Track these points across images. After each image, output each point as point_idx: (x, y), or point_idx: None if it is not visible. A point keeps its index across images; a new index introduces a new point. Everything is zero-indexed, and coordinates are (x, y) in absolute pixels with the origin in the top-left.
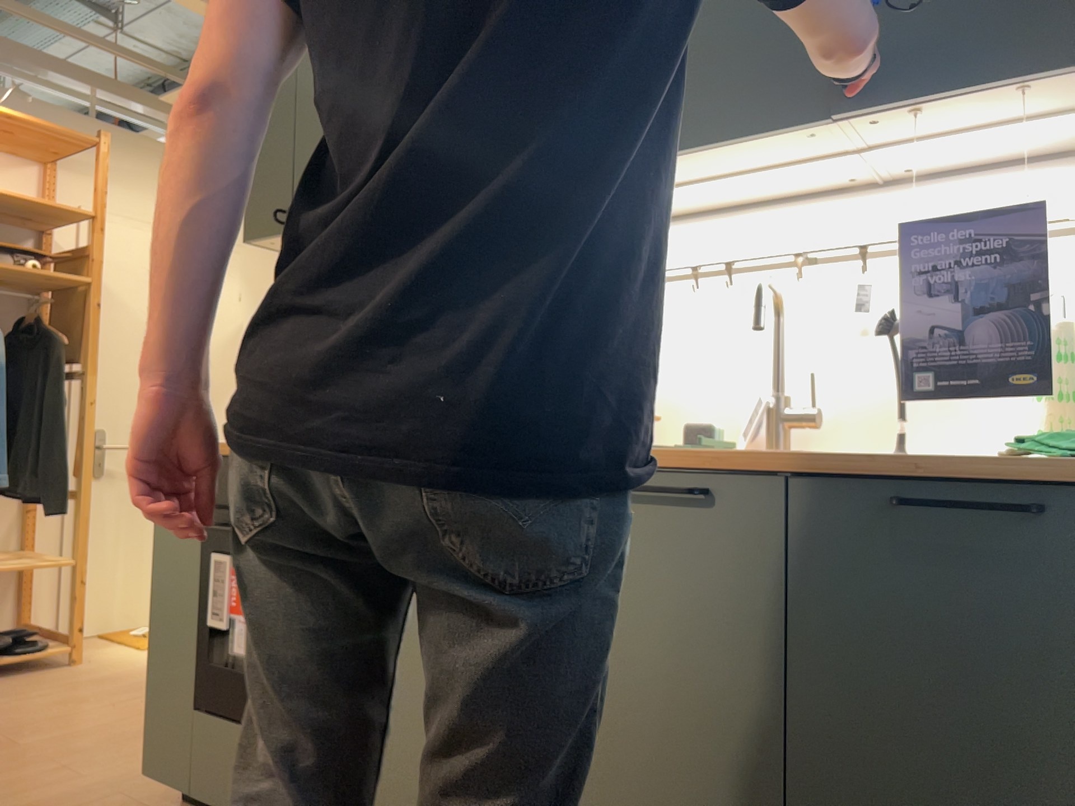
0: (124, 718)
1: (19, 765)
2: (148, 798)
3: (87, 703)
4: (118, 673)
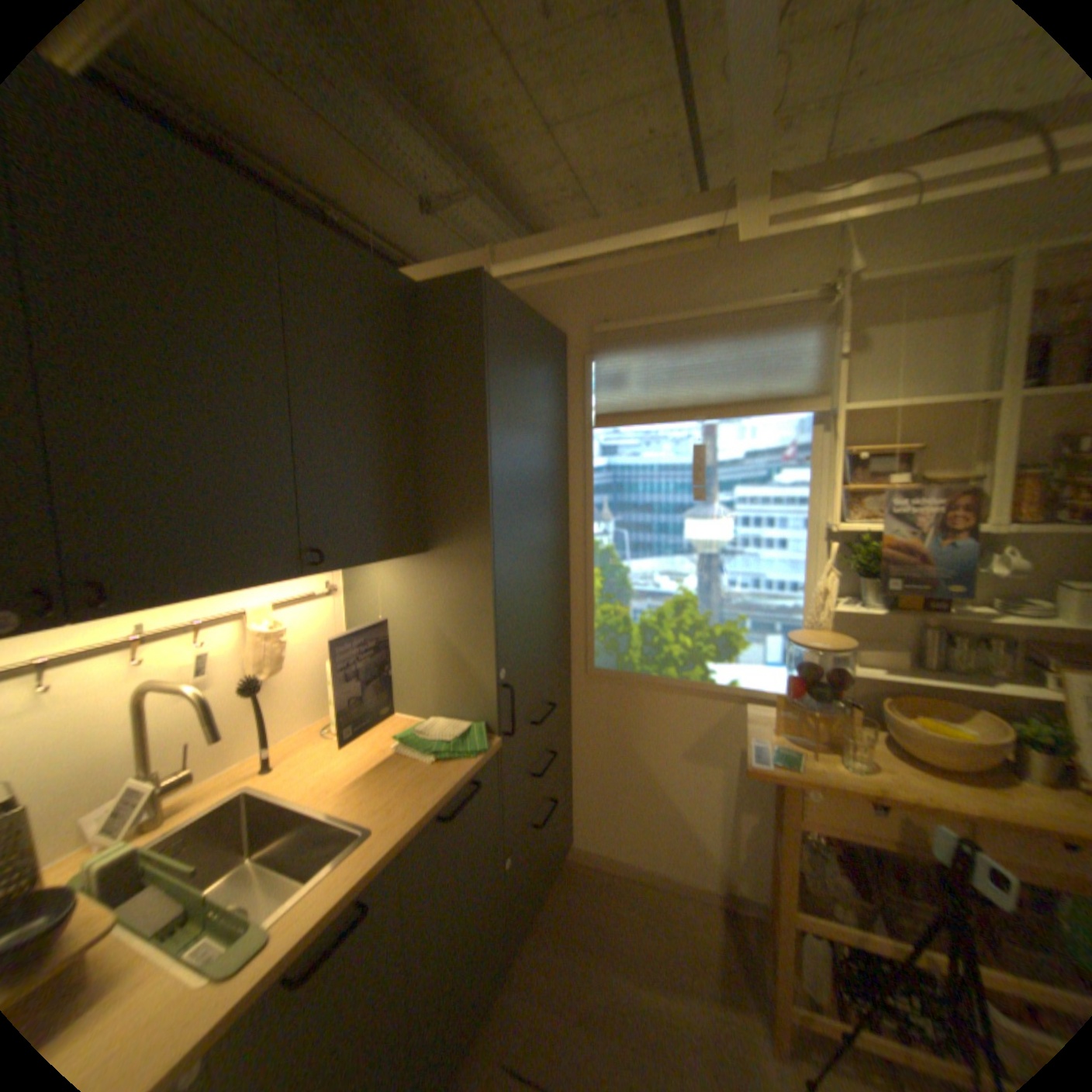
0: None
1: None
2: None
3: None
4: None
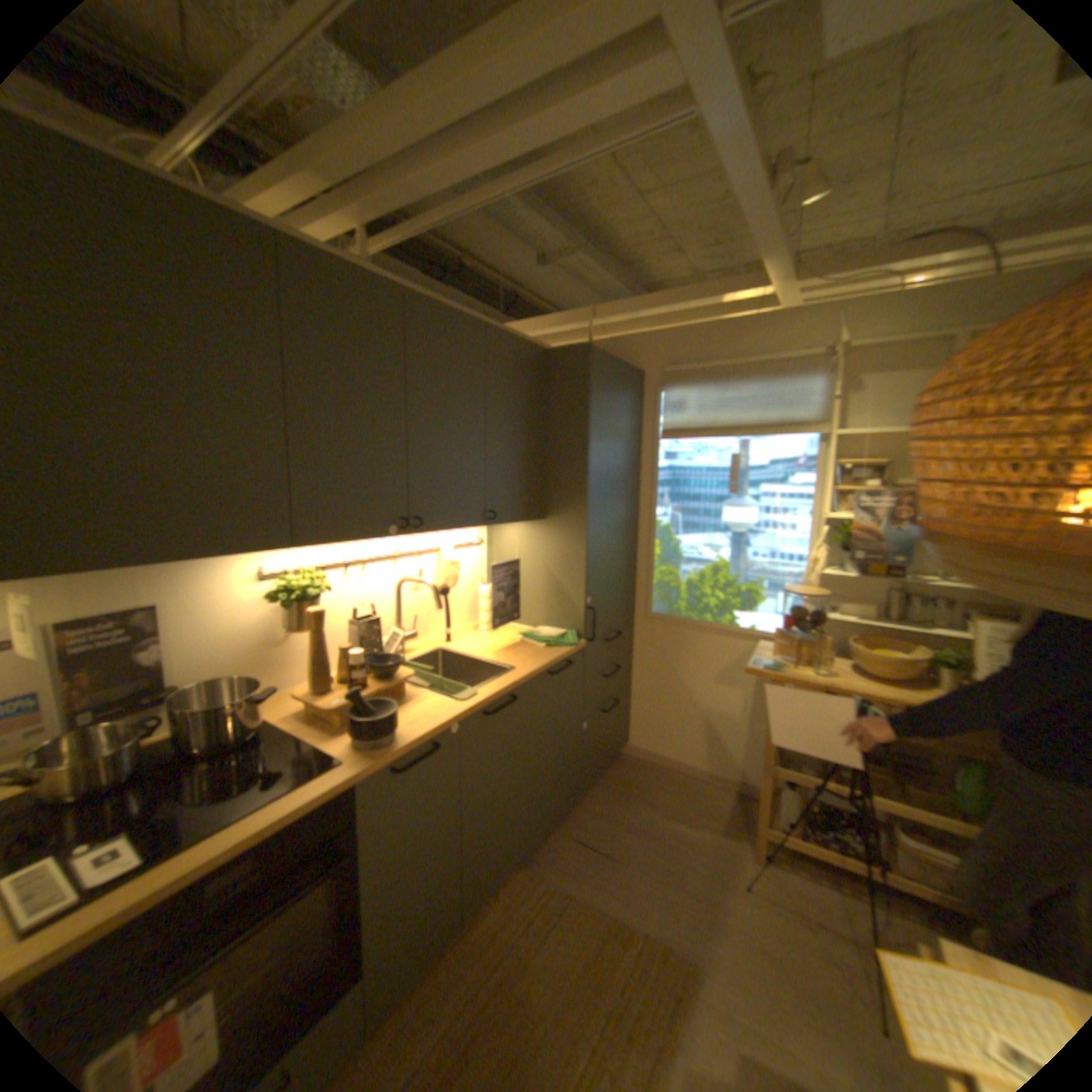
0: None
1: None
2: None
3: None
4: None
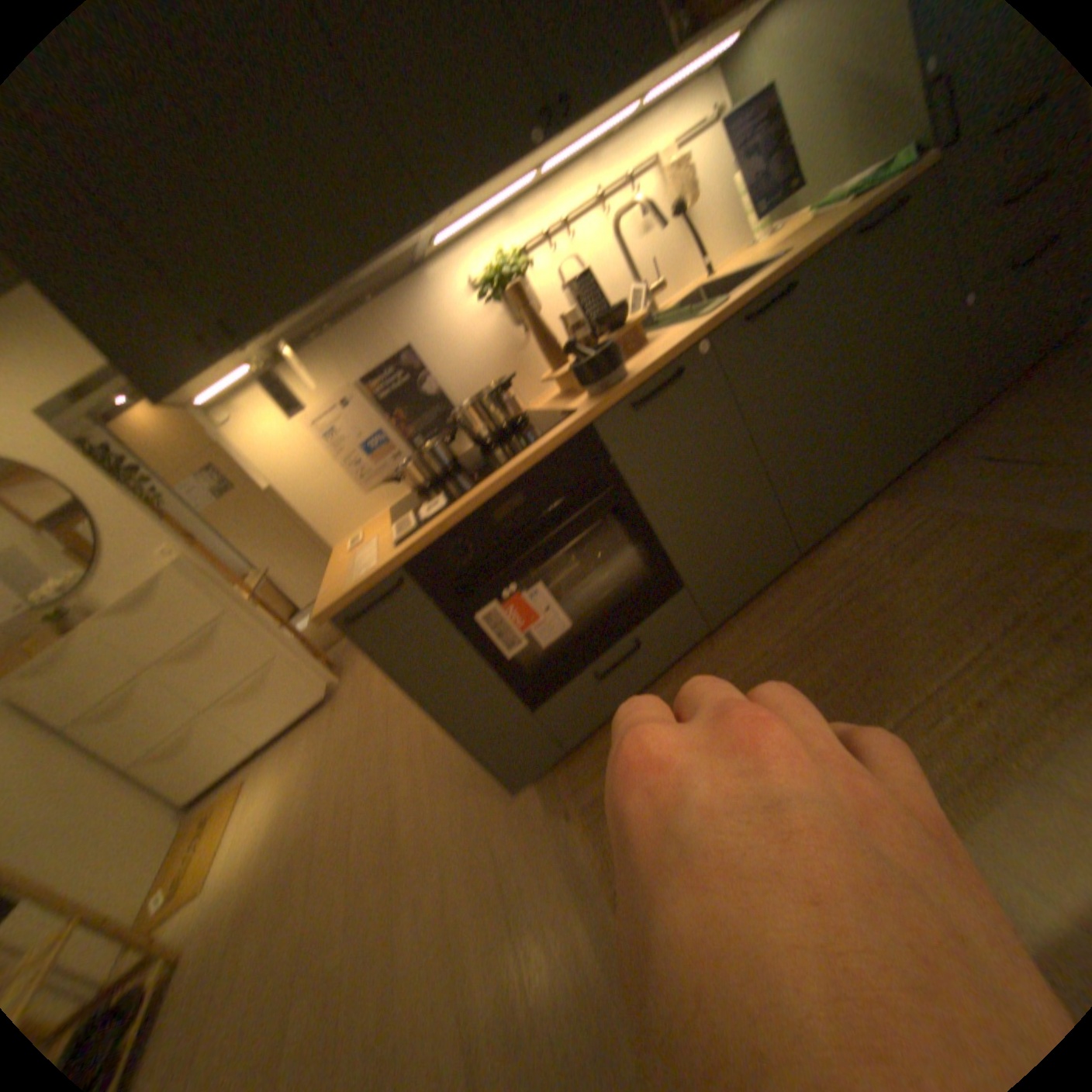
0: (346, 864)
1: (385, 941)
2: (505, 808)
3: (288, 910)
4: (239, 897)
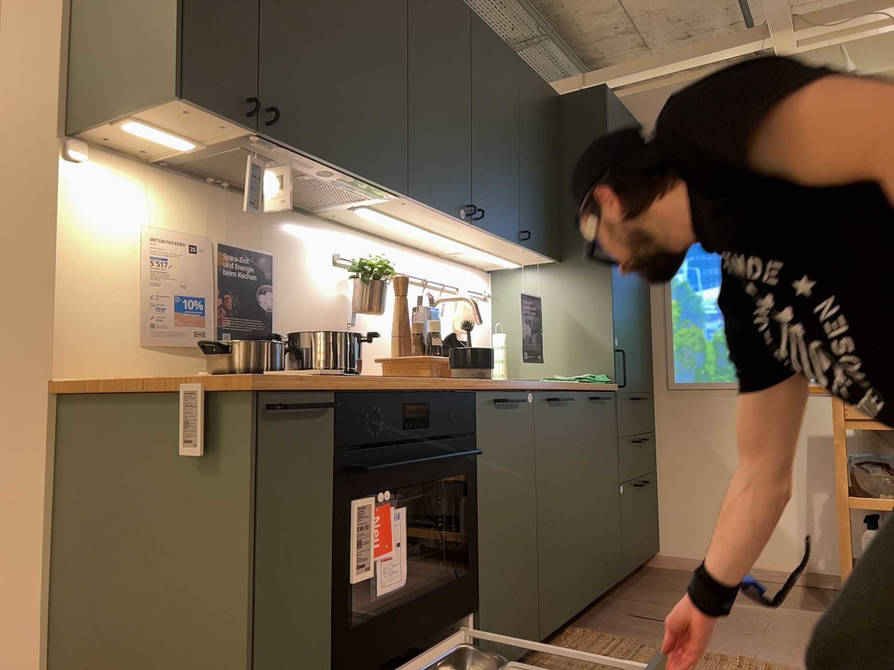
0: None
1: None
2: None
3: None
4: None
